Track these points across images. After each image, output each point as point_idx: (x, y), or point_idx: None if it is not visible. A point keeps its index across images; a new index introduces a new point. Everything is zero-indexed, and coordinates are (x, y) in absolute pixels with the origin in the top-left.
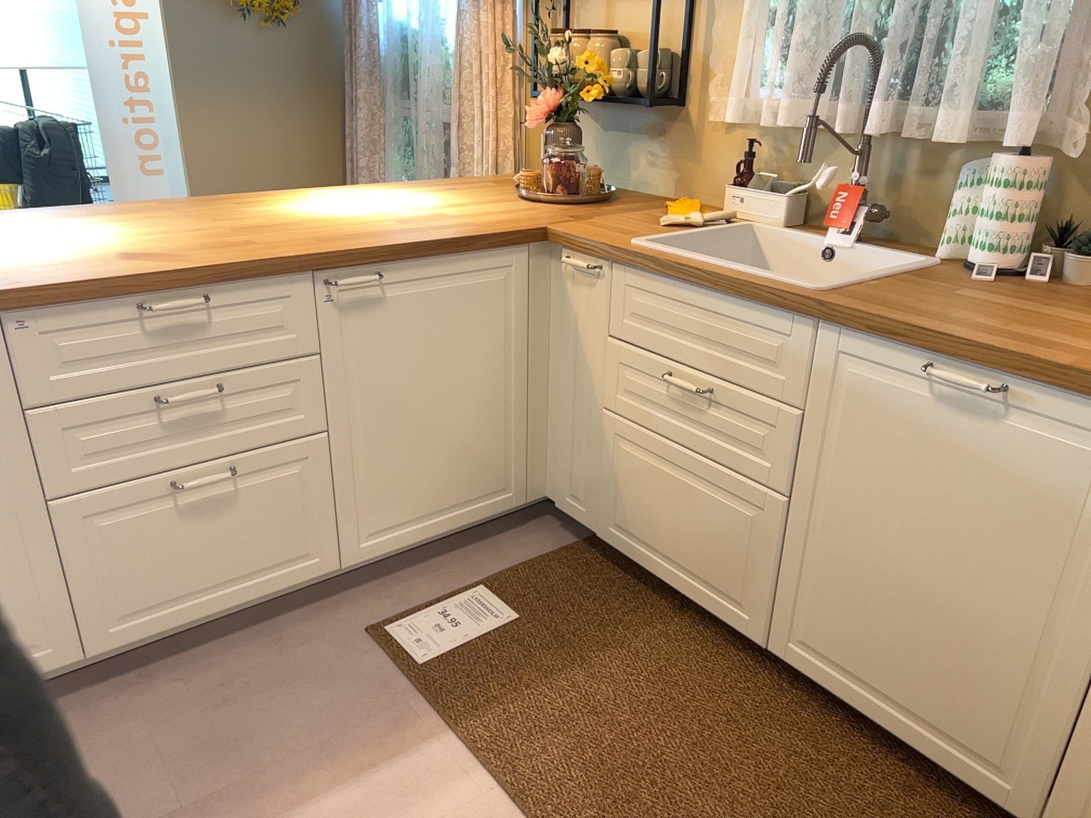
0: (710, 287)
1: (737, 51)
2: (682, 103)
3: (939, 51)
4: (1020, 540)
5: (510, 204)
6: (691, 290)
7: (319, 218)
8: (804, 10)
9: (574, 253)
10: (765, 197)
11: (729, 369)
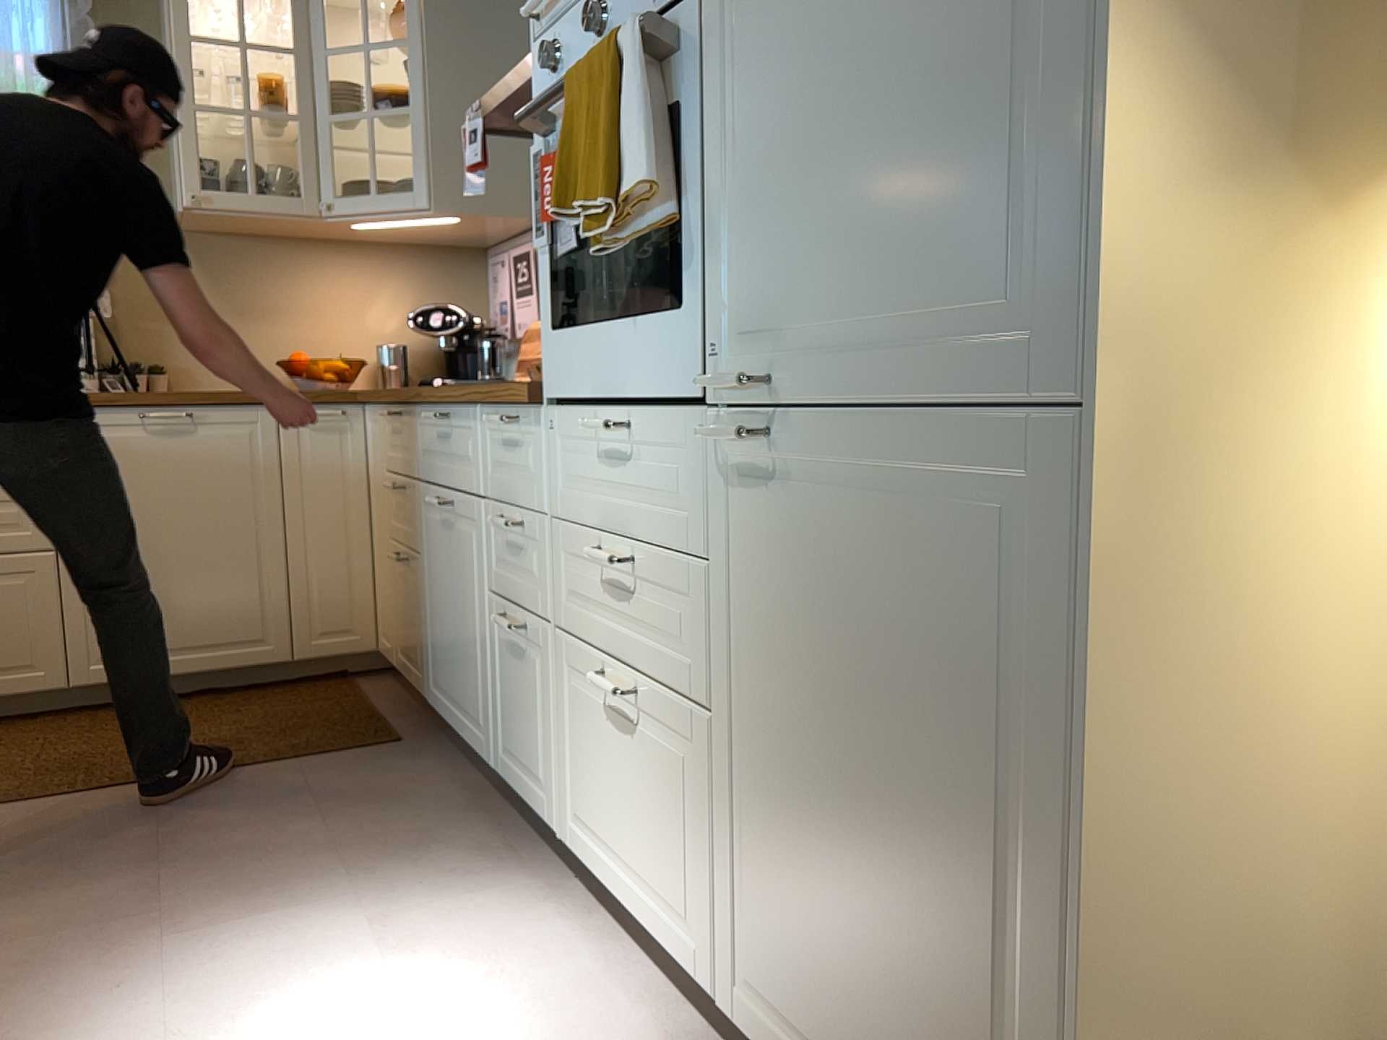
0: None
1: None
2: None
3: None
4: (225, 495)
5: None
6: None
7: None
8: None
9: None
10: None
11: None
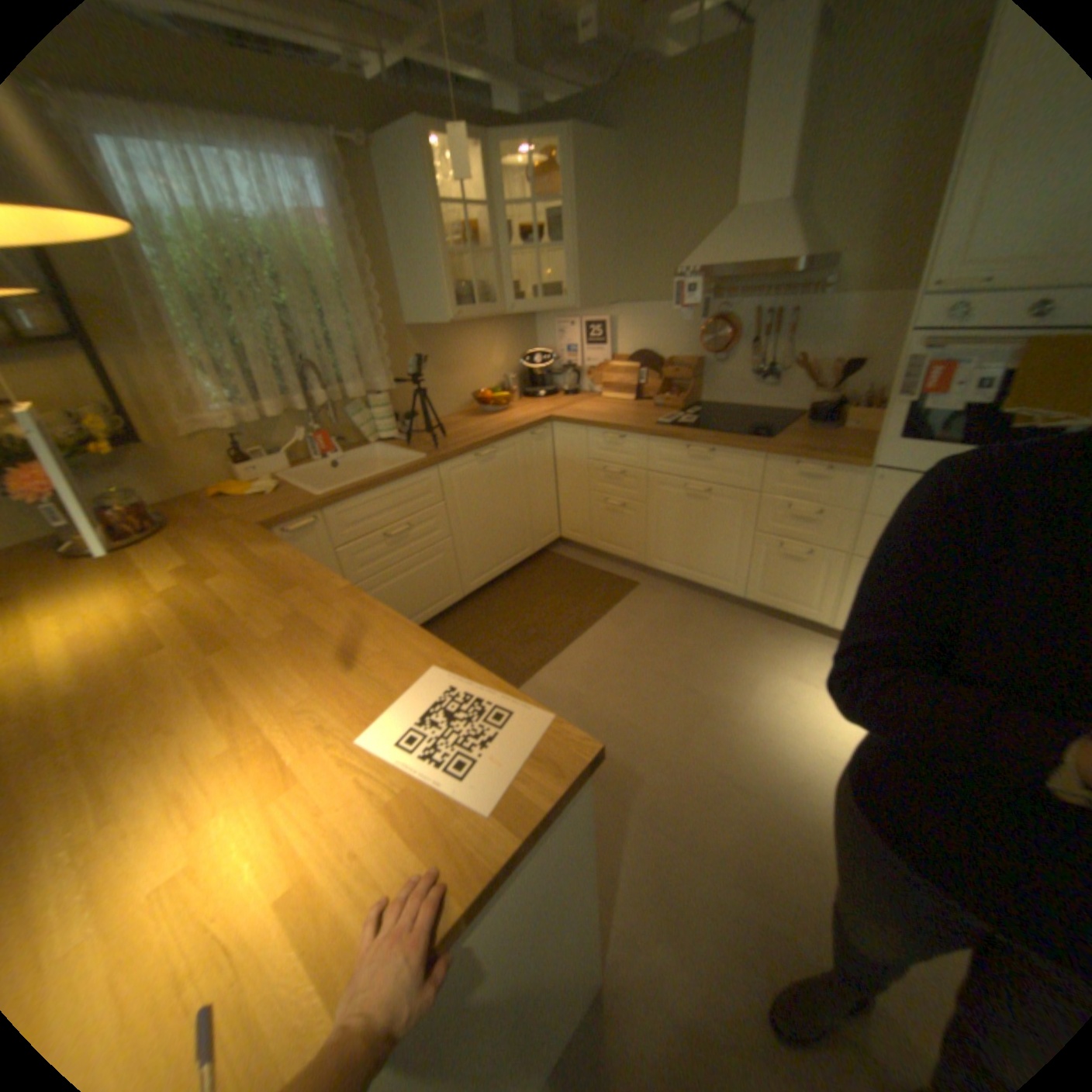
0: (391, 483)
1: (171, 389)
2: (128, 438)
3: (322, 363)
4: (507, 486)
5: (138, 556)
6: (377, 493)
7: (159, 629)
8: (244, 355)
9: (284, 527)
10: (269, 461)
11: (409, 512)
